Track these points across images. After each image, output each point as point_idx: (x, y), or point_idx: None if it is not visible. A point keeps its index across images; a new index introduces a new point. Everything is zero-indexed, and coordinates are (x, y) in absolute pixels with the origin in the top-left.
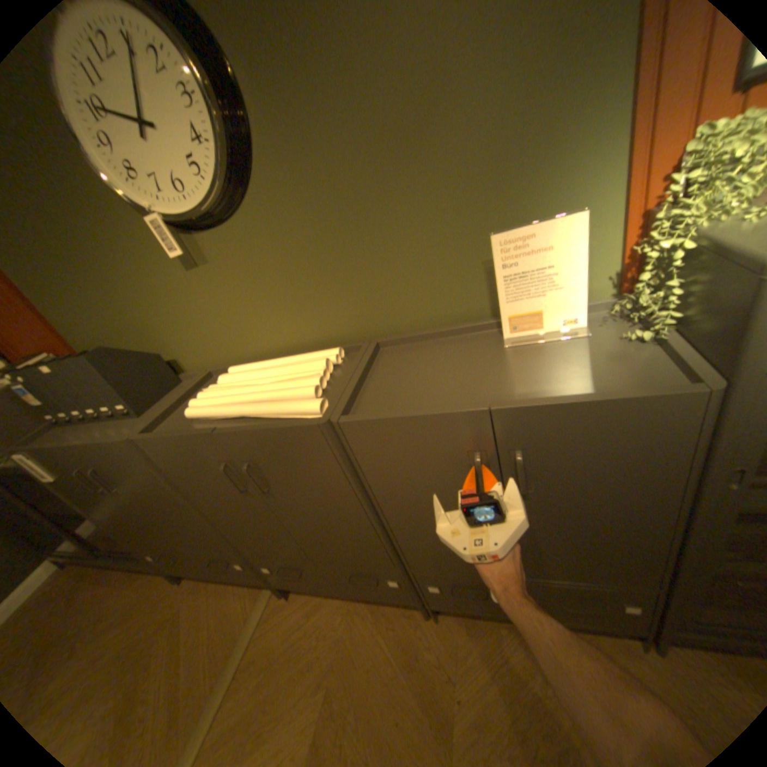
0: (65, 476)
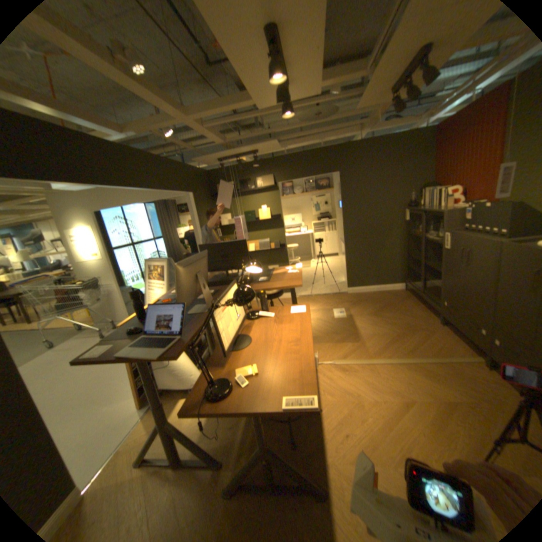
0: (457, 248)
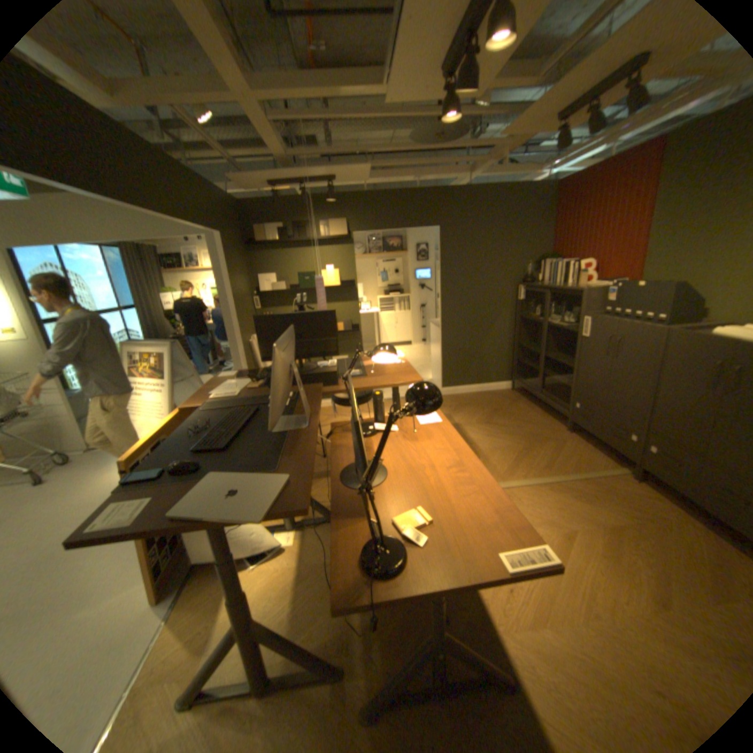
0: (600, 336)
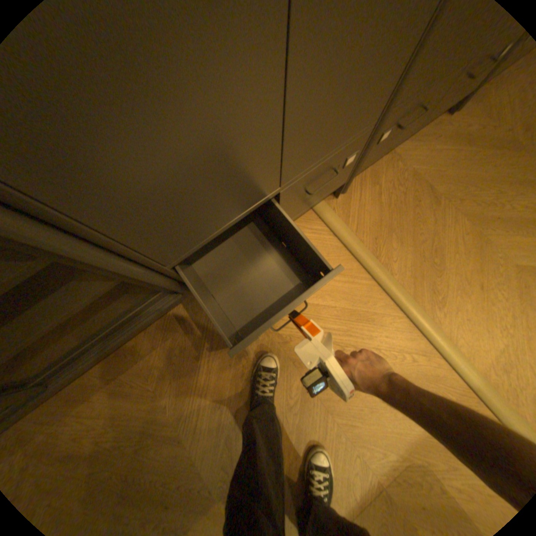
0: None
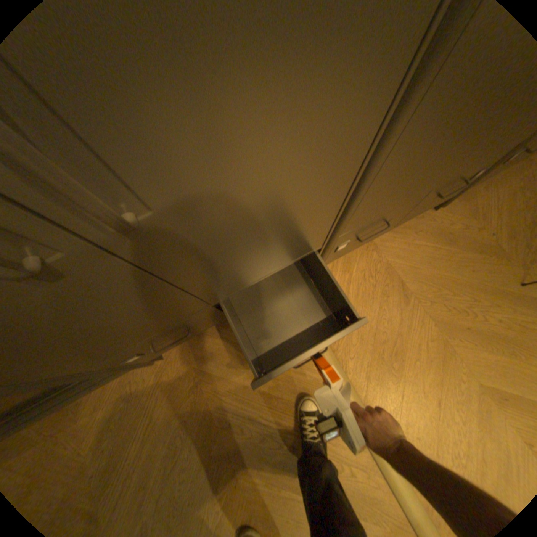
0: None
